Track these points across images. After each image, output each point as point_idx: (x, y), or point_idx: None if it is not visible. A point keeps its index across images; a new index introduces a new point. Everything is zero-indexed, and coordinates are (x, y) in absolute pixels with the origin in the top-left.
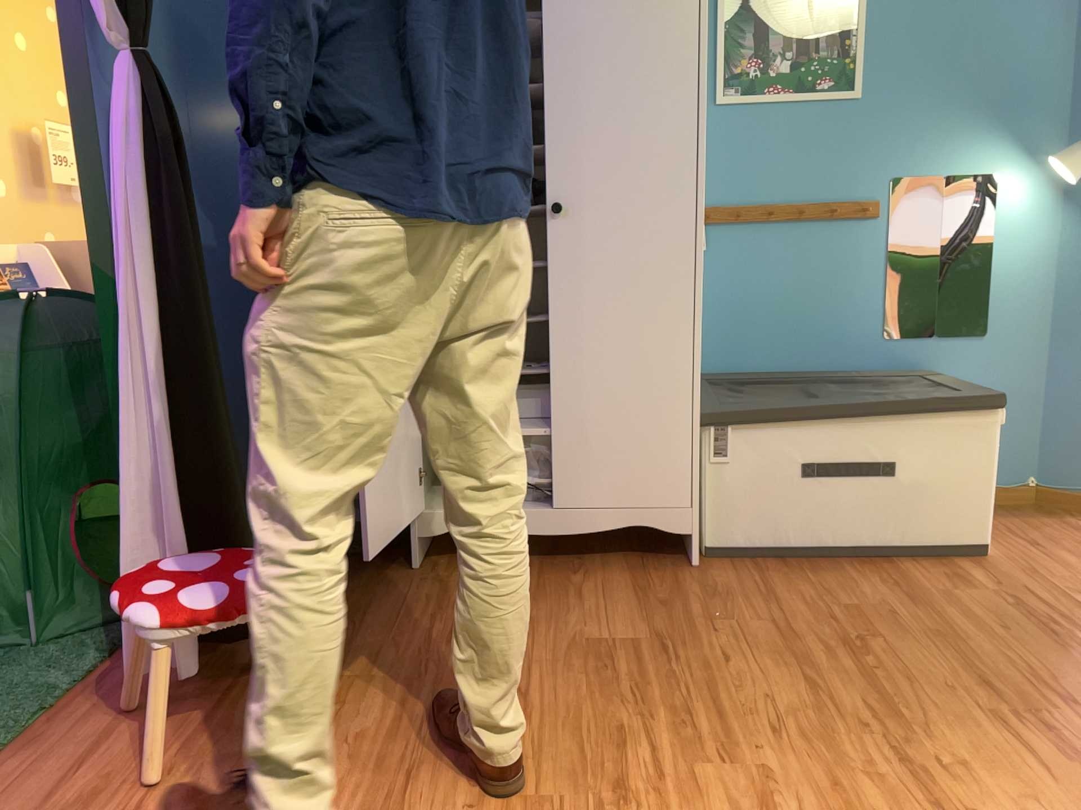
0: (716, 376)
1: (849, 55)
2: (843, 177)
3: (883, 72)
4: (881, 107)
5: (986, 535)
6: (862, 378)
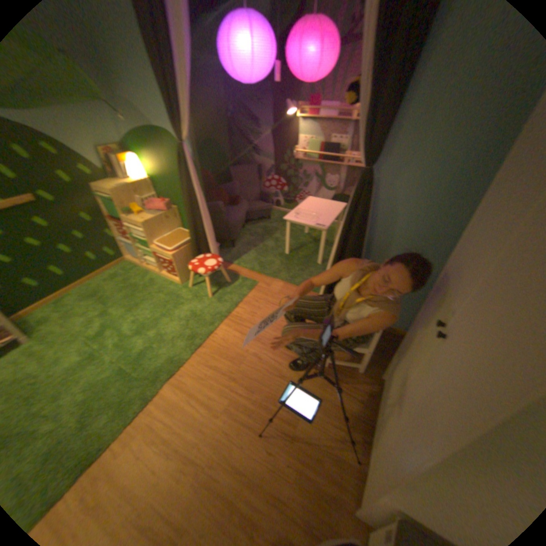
0: None
1: None
2: None
3: None
4: None
5: None
6: None
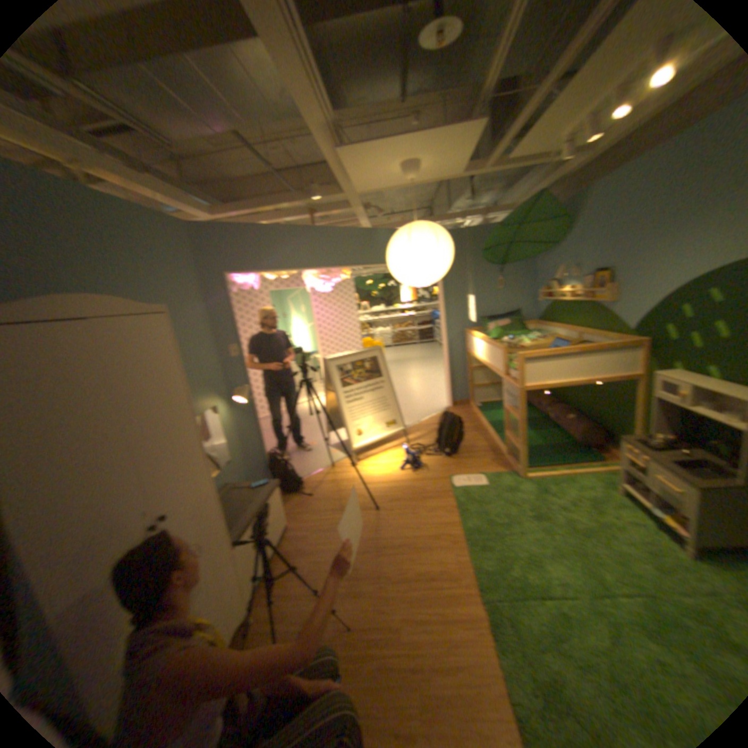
0: None
1: None
2: None
3: None
4: None
5: (287, 522)
6: None
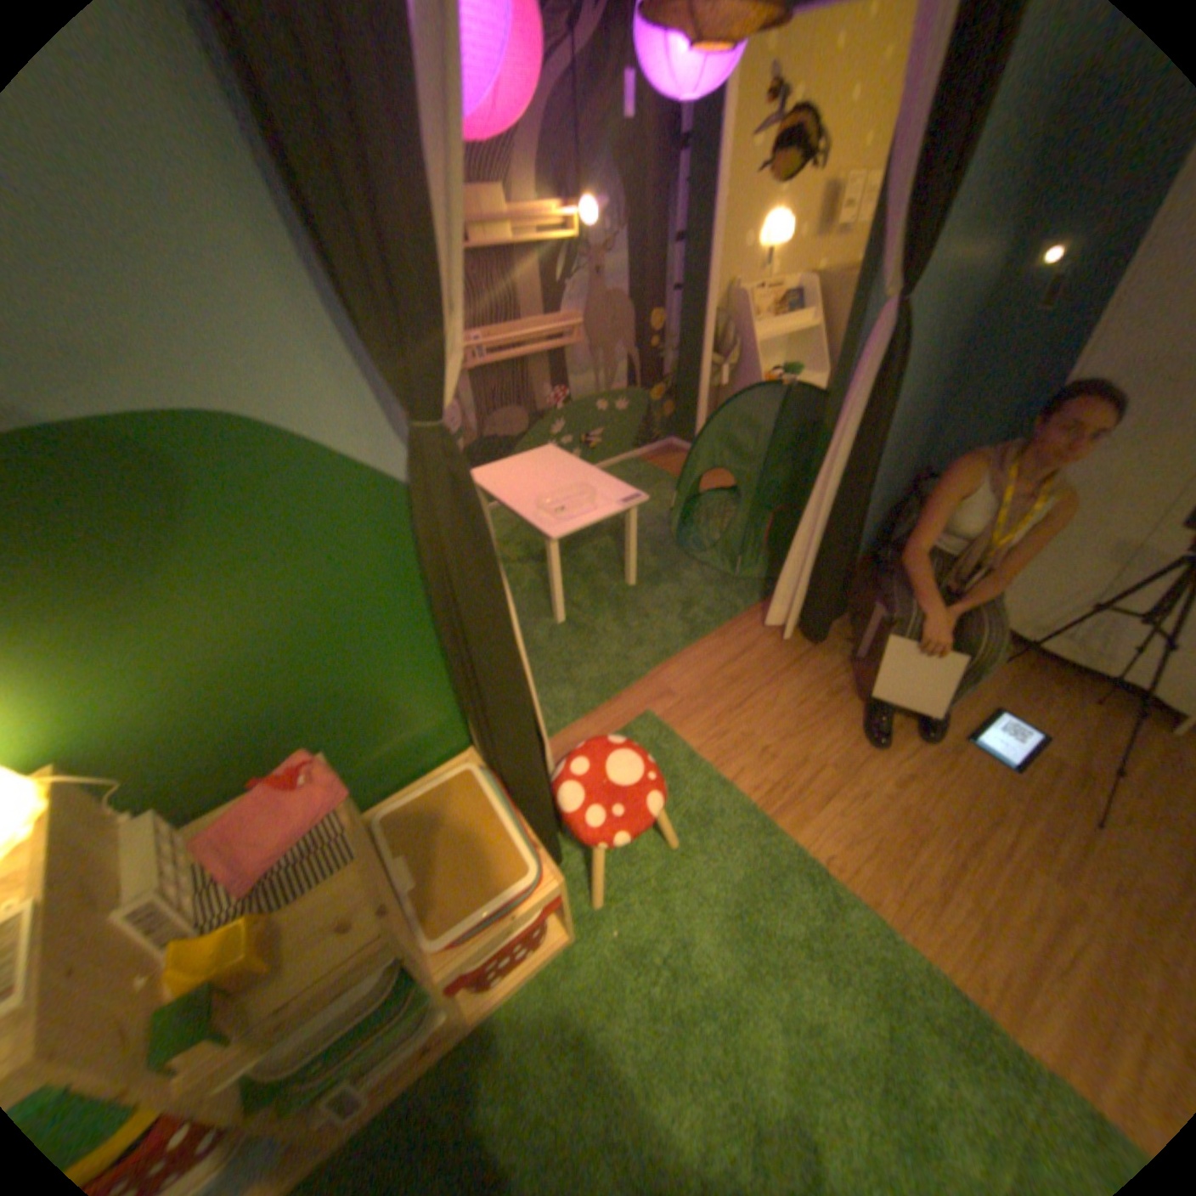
0: None
1: None
2: None
3: None
4: None
5: None
6: None
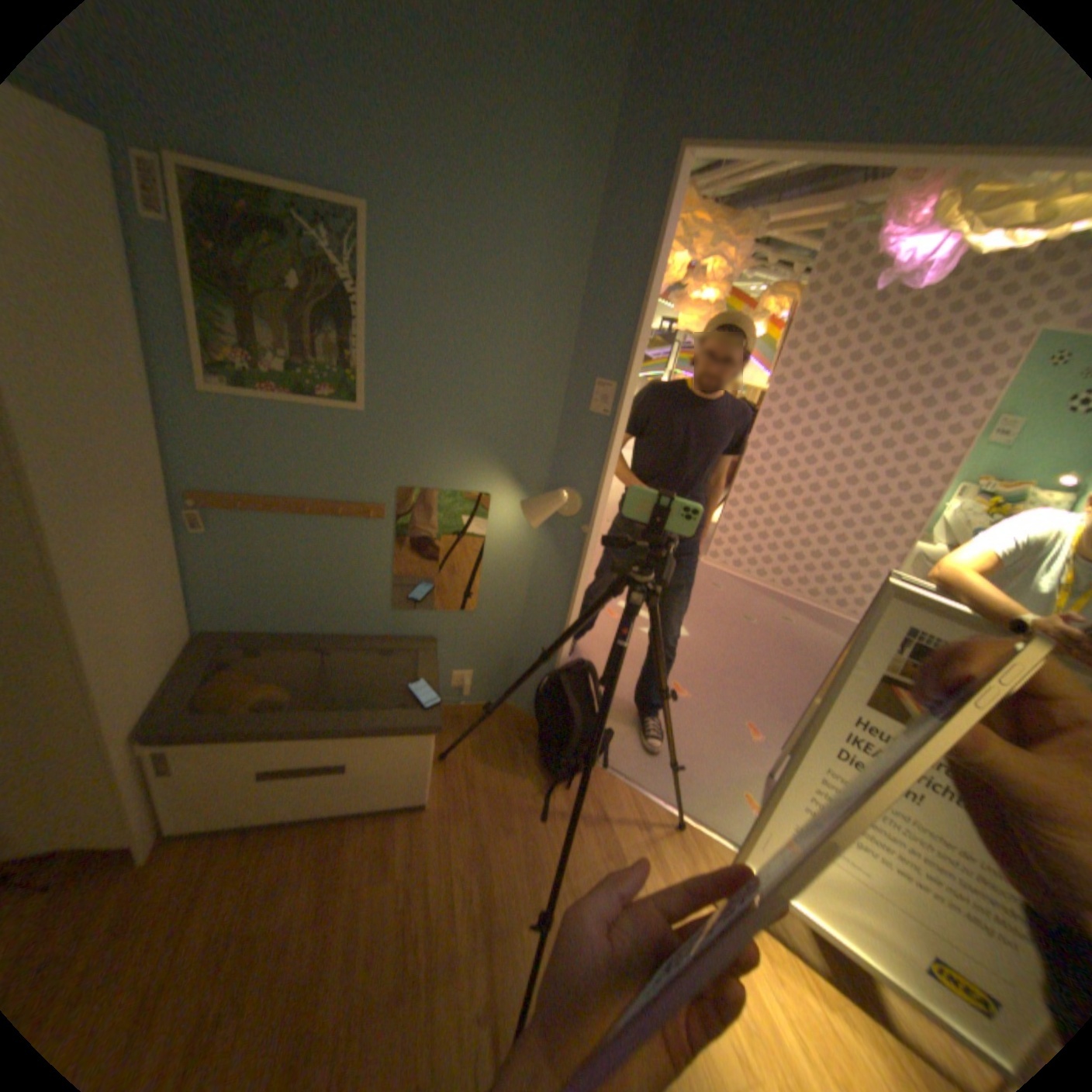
0: (224, 646)
1: (350, 369)
2: (350, 481)
3: (388, 391)
4: (387, 424)
5: (423, 803)
6: (368, 645)
